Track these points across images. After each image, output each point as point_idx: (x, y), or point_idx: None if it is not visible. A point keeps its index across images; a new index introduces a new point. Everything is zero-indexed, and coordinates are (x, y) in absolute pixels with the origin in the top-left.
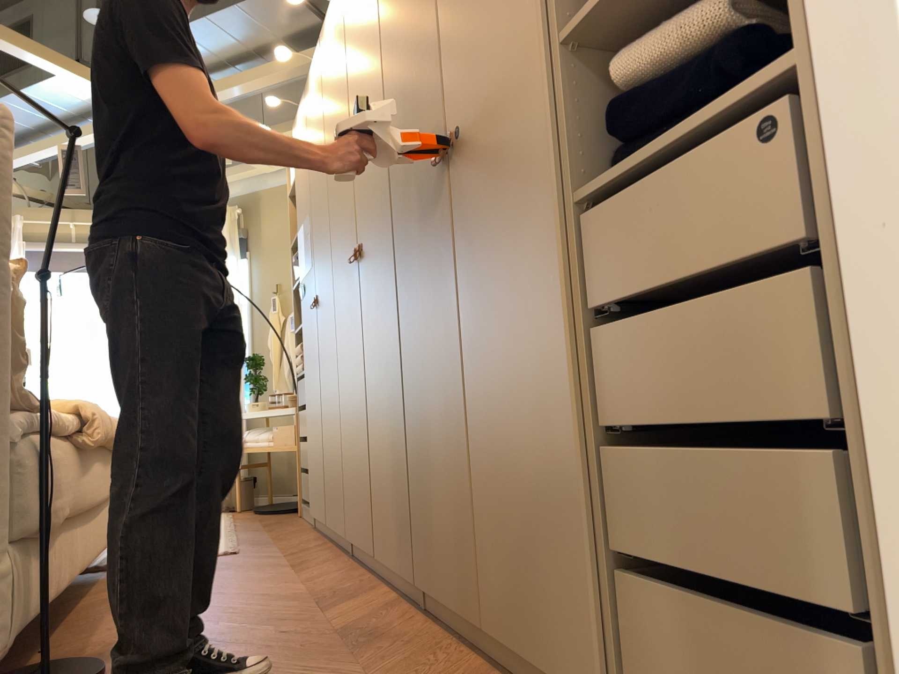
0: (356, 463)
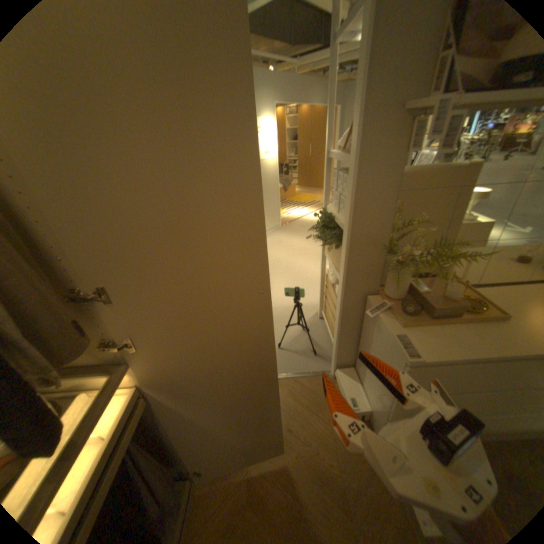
0: None
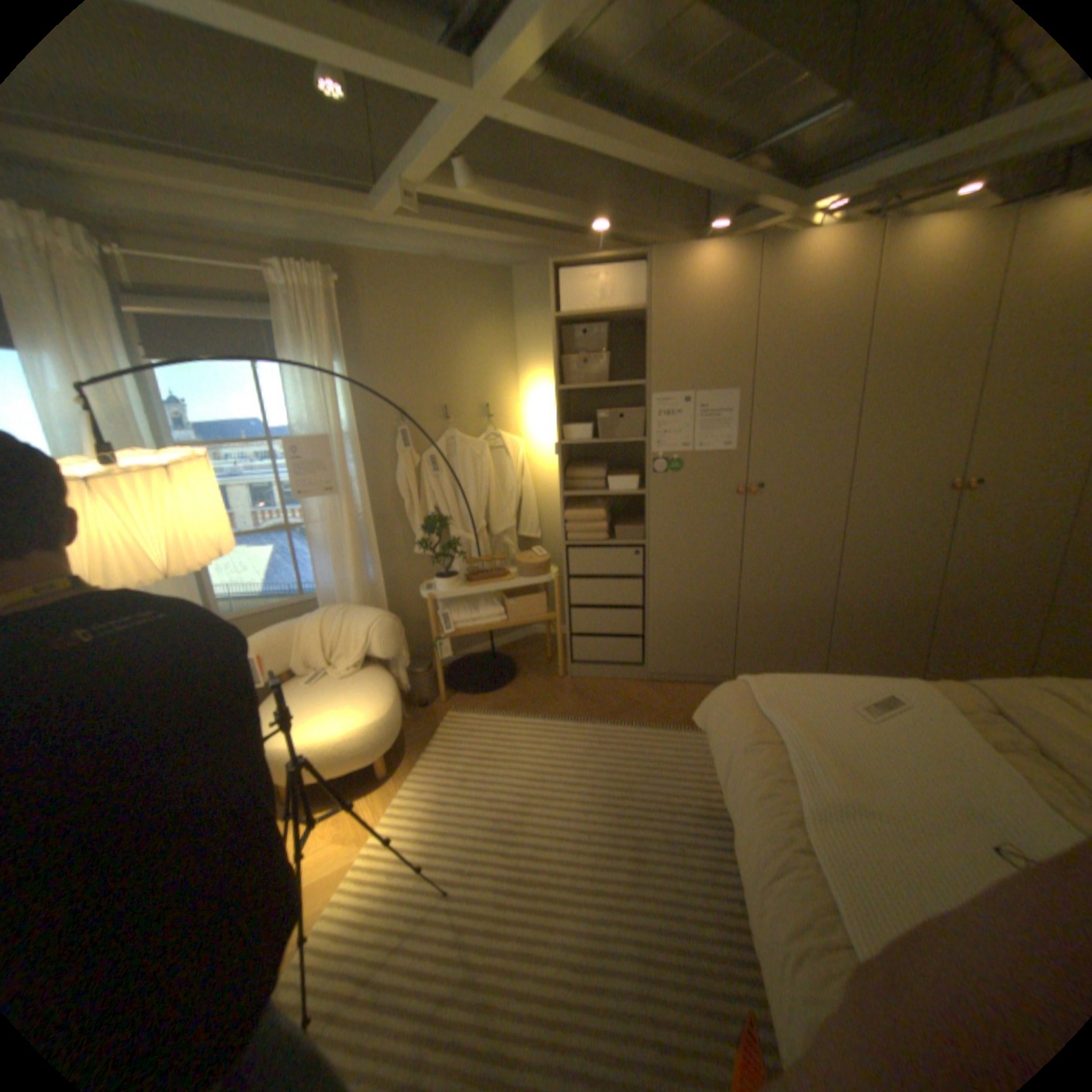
0: (875, 634)
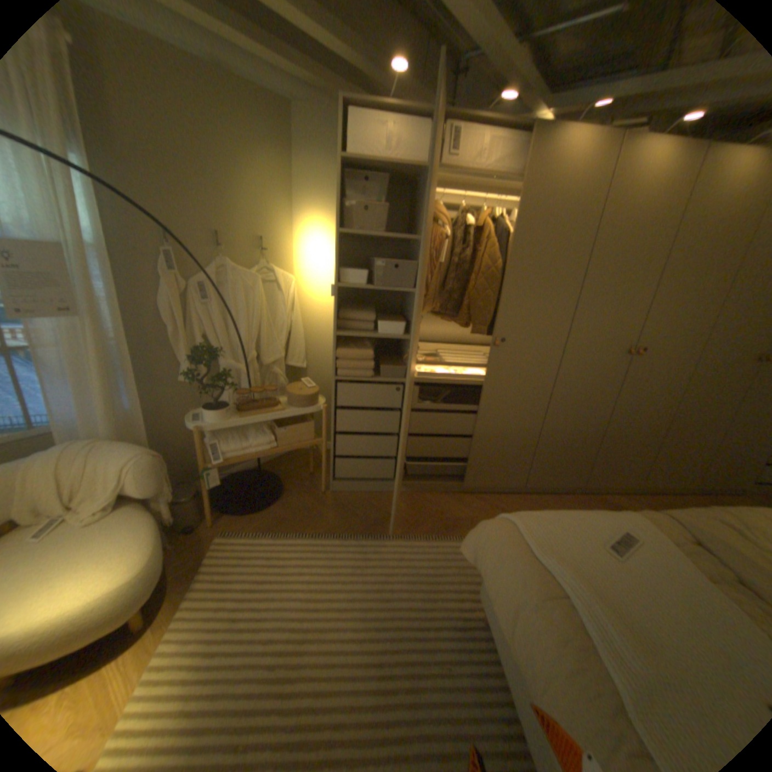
0: (562, 455)
